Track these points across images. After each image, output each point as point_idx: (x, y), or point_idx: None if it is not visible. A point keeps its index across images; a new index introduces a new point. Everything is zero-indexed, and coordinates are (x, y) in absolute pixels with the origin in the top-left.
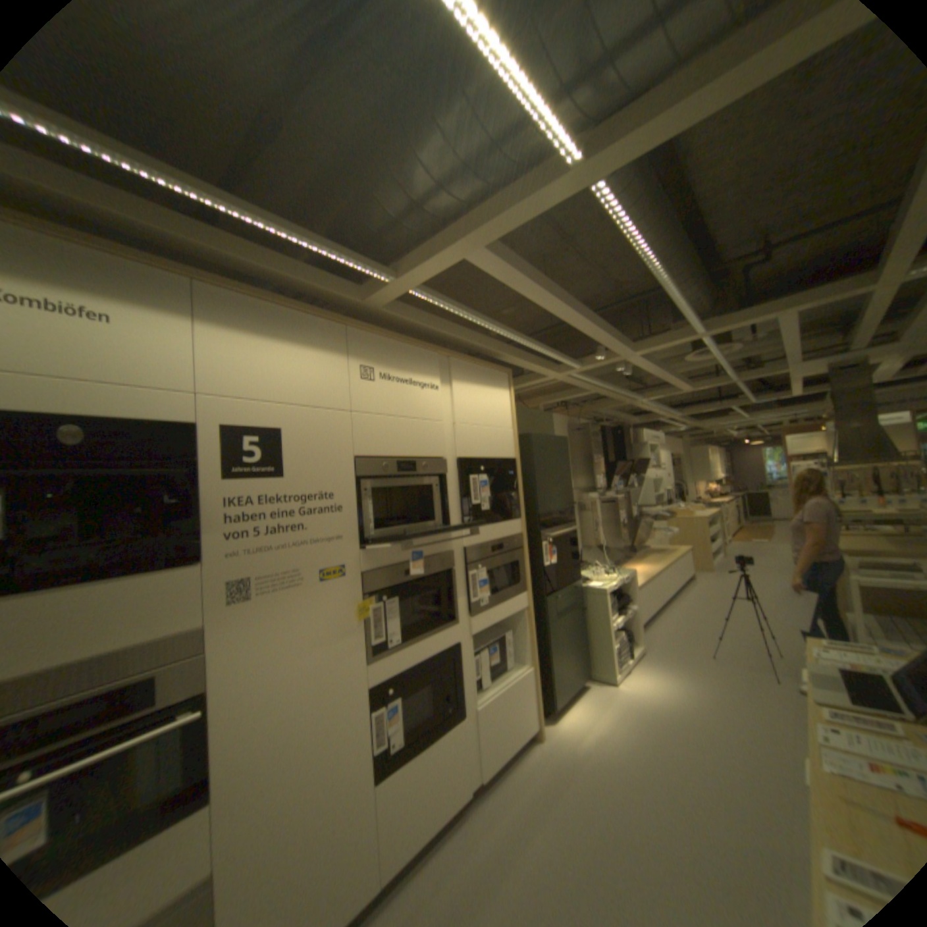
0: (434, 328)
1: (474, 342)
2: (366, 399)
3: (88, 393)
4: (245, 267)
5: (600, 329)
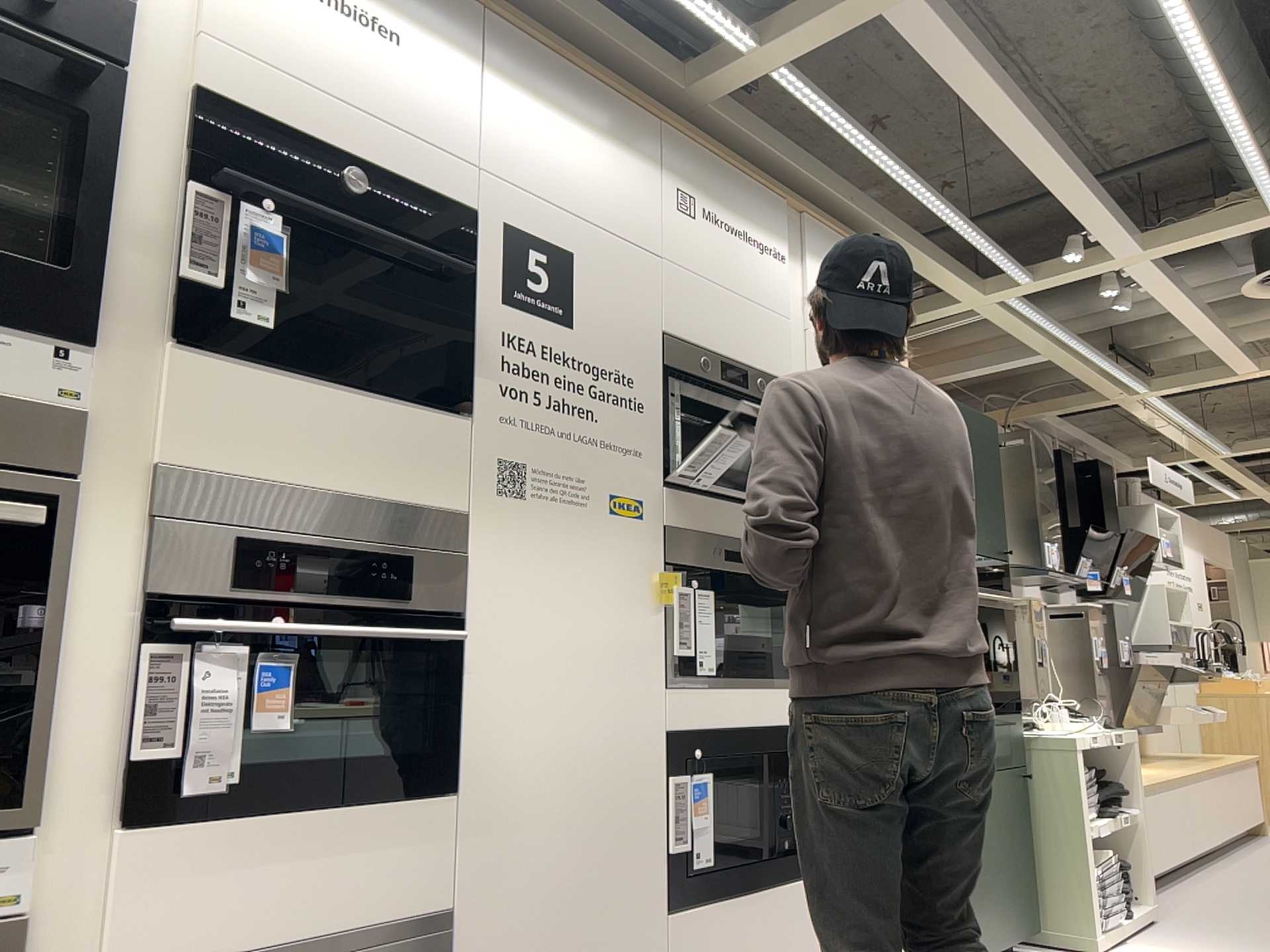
0: (781, 158)
1: (841, 198)
2: (683, 244)
3: (373, 132)
4: (538, 9)
5: (1079, 186)
